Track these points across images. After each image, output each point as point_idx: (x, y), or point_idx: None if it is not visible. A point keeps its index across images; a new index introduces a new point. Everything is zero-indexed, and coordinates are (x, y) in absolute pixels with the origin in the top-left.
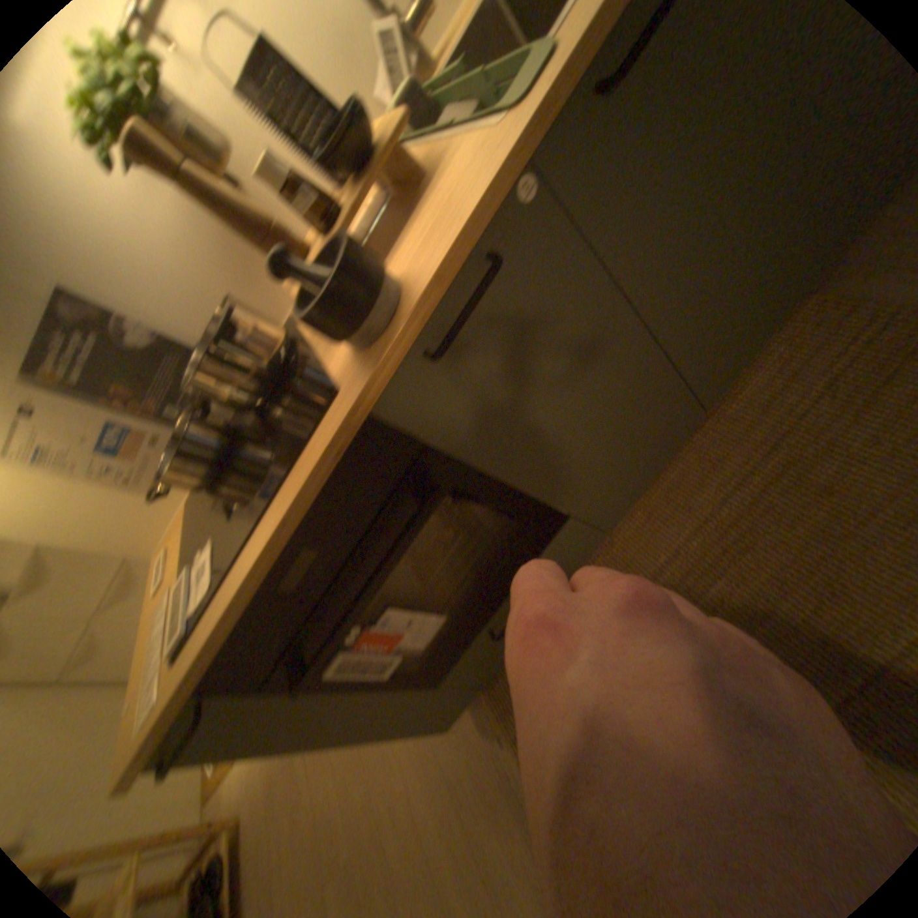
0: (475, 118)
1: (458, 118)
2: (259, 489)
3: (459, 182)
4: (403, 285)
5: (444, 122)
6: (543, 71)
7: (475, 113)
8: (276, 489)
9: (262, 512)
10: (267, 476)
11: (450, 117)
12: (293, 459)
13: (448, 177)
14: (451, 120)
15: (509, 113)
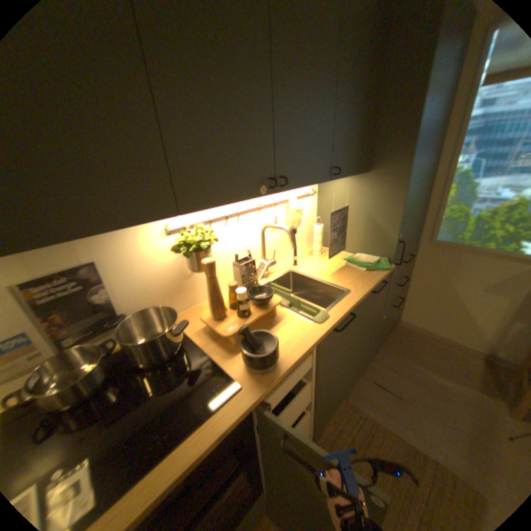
0: (299, 314)
1: (290, 308)
2: (167, 427)
3: (298, 333)
4: (278, 357)
5: (283, 305)
6: (326, 321)
7: (299, 313)
8: (192, 432)
9: (177, 445)
10: (171, 419)
11: (287, 306)
12: (208, 416)
13: (291, 327)
14: (287, 307)
15: (315, 324)
